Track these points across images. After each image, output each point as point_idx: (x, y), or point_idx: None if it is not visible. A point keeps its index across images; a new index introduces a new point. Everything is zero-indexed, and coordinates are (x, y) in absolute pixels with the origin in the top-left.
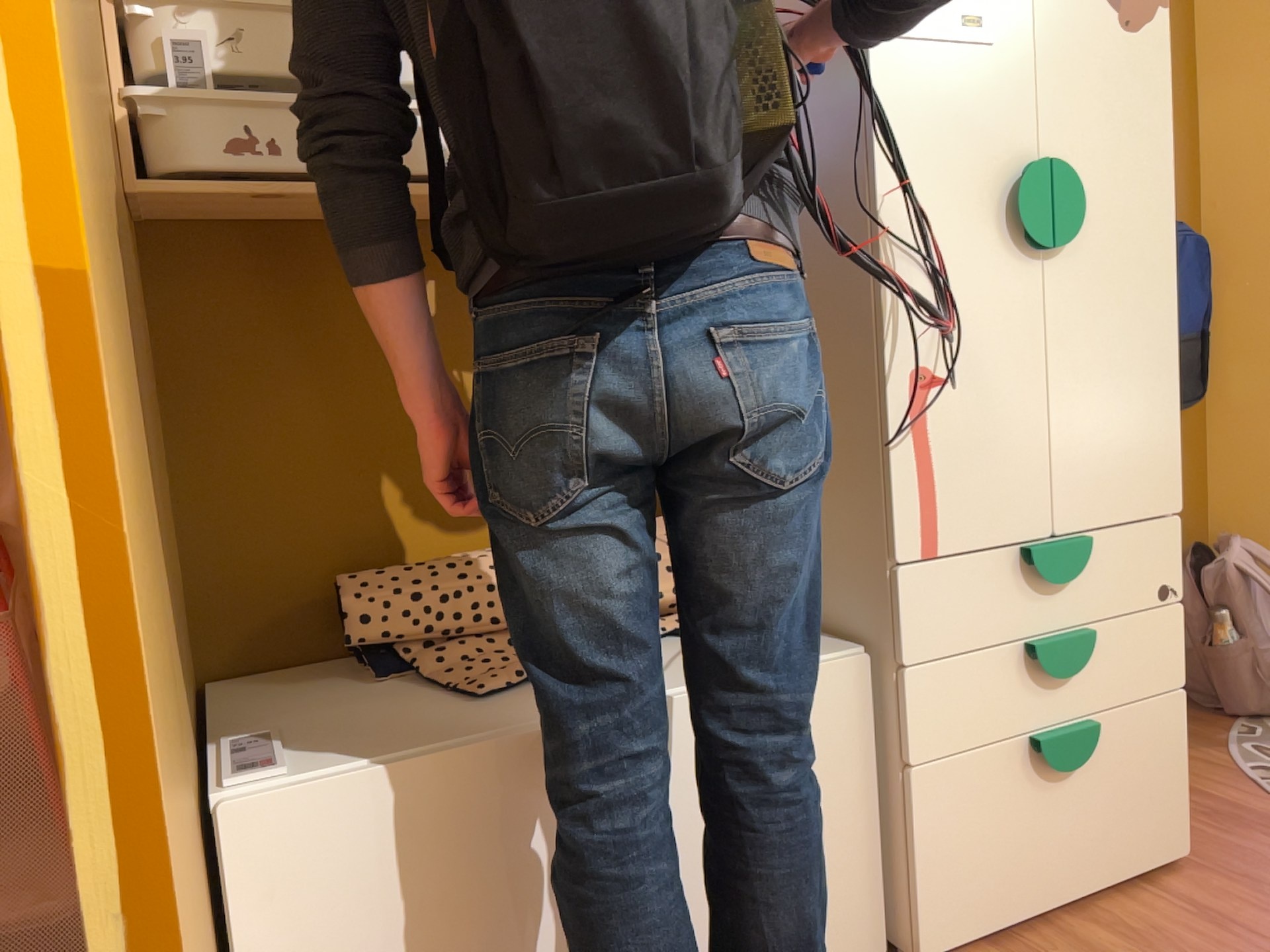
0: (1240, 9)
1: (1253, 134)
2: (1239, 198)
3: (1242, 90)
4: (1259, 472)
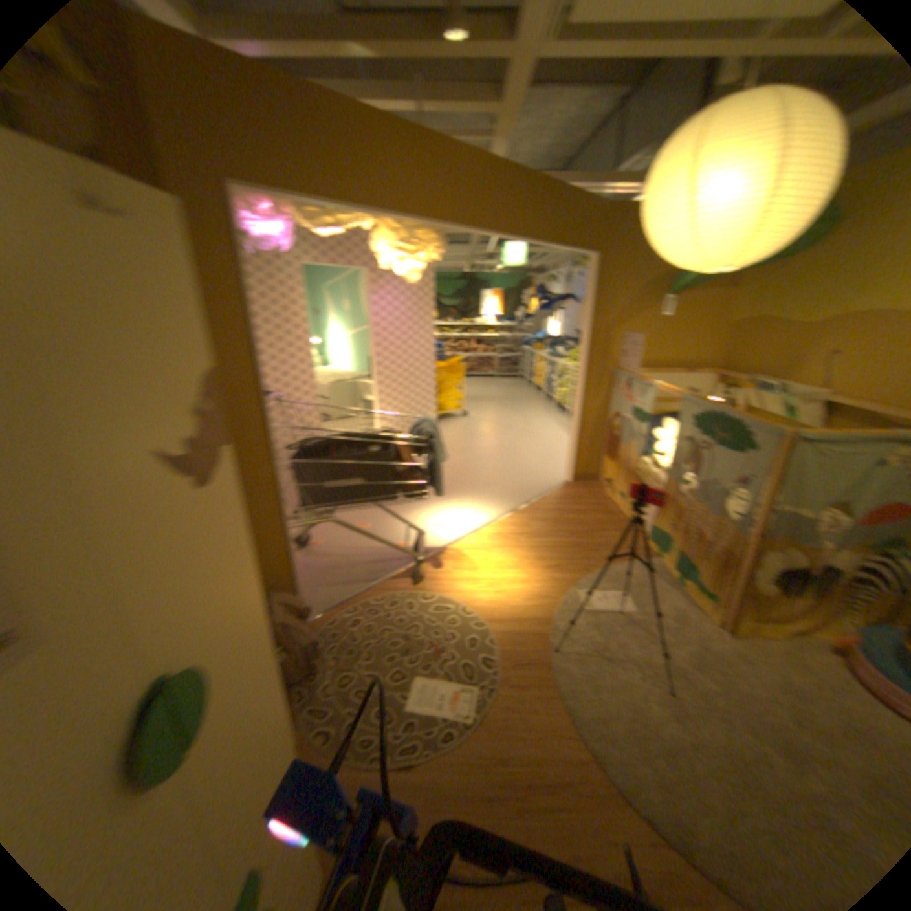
0: (222, 304)
1: (243, 381)
2: (241, 417)
3: (232, 354)
4: (274, 553)
